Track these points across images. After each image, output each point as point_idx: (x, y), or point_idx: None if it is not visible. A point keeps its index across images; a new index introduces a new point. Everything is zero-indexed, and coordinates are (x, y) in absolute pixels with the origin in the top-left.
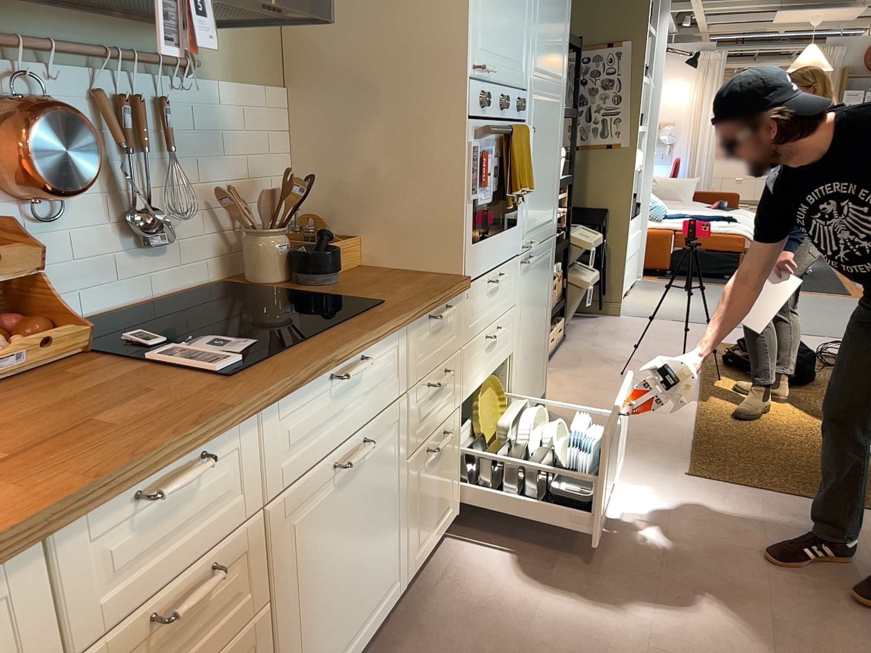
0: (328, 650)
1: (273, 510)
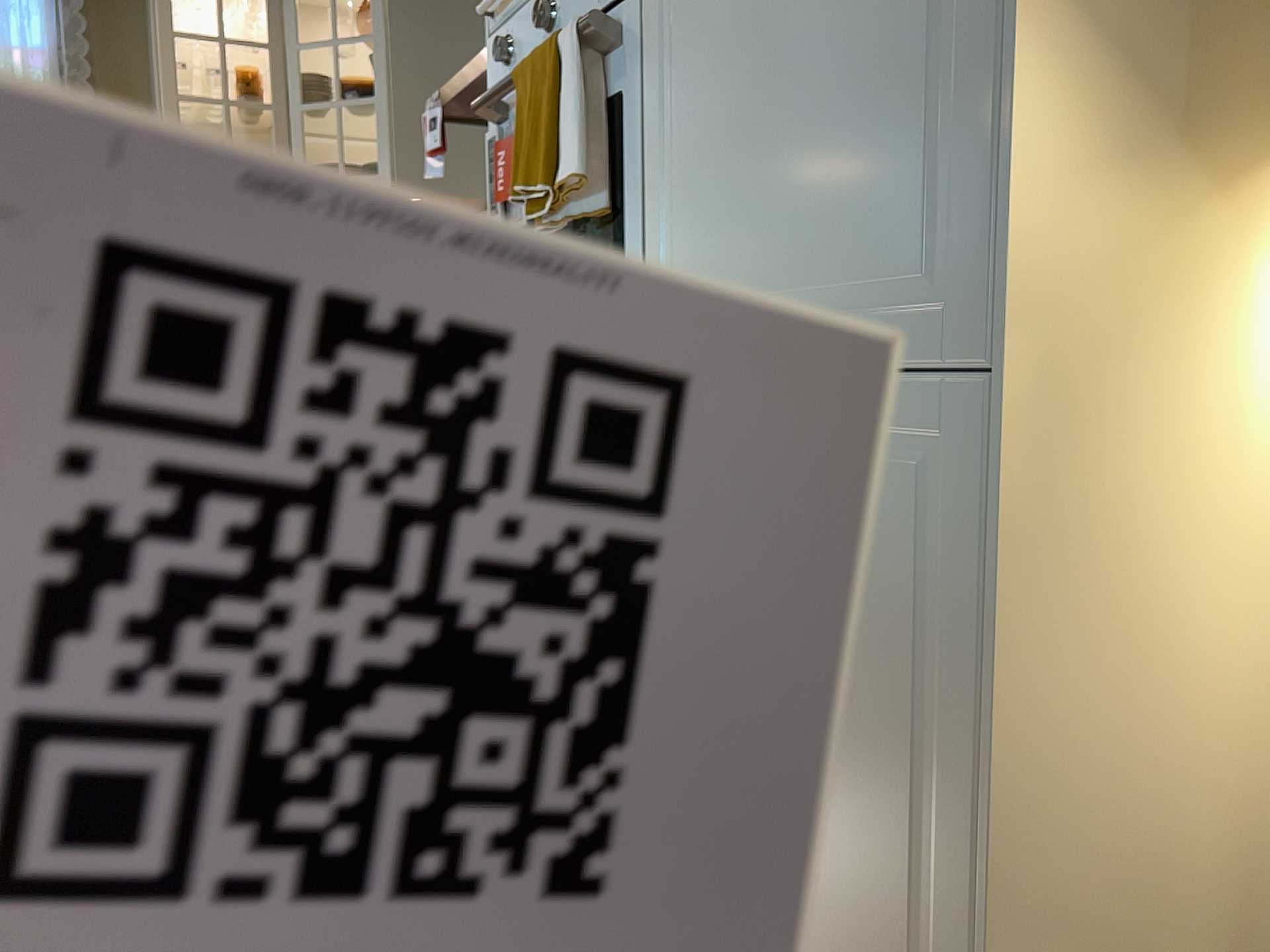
0: None
1: None
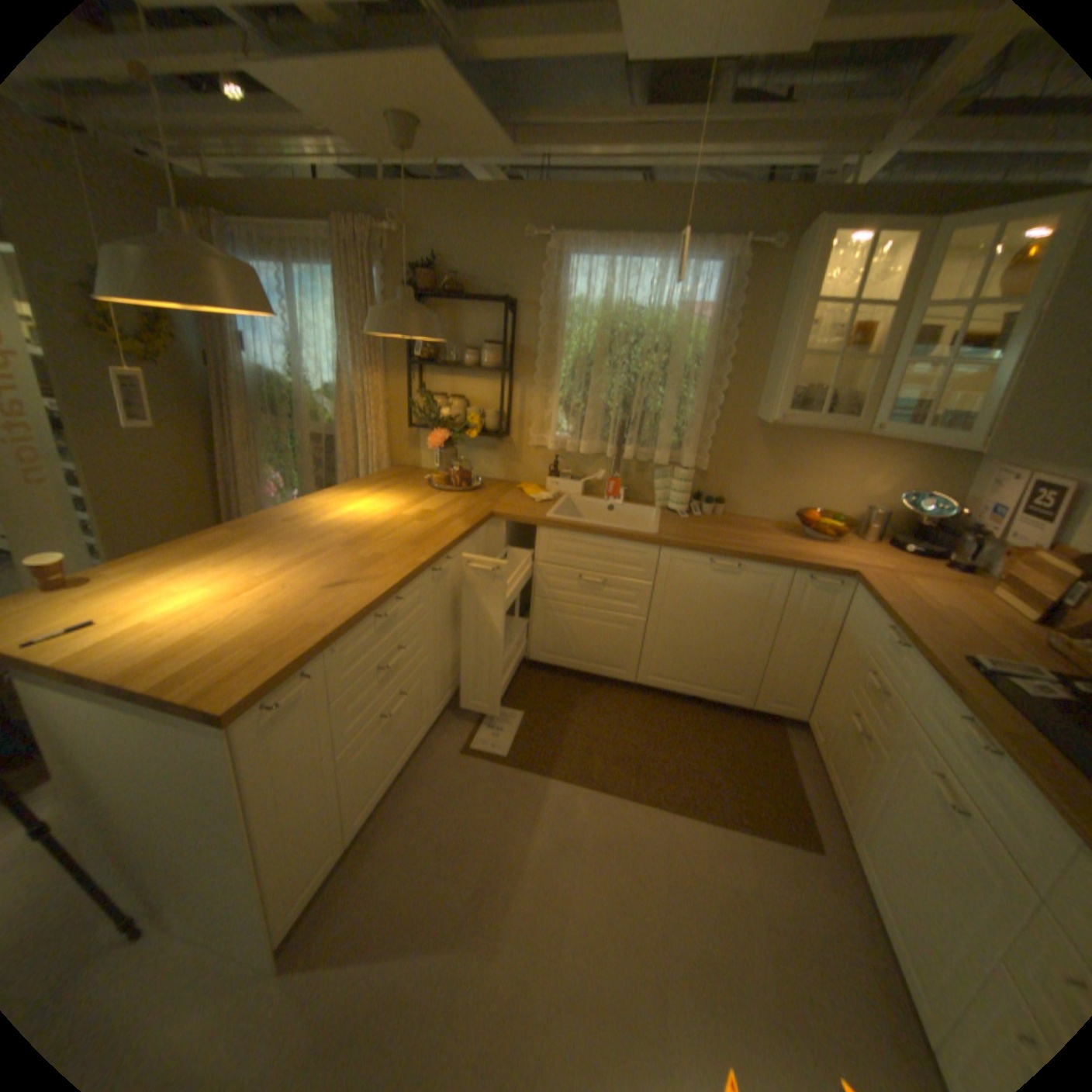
0: (884, 868)
1: (914, 727)
